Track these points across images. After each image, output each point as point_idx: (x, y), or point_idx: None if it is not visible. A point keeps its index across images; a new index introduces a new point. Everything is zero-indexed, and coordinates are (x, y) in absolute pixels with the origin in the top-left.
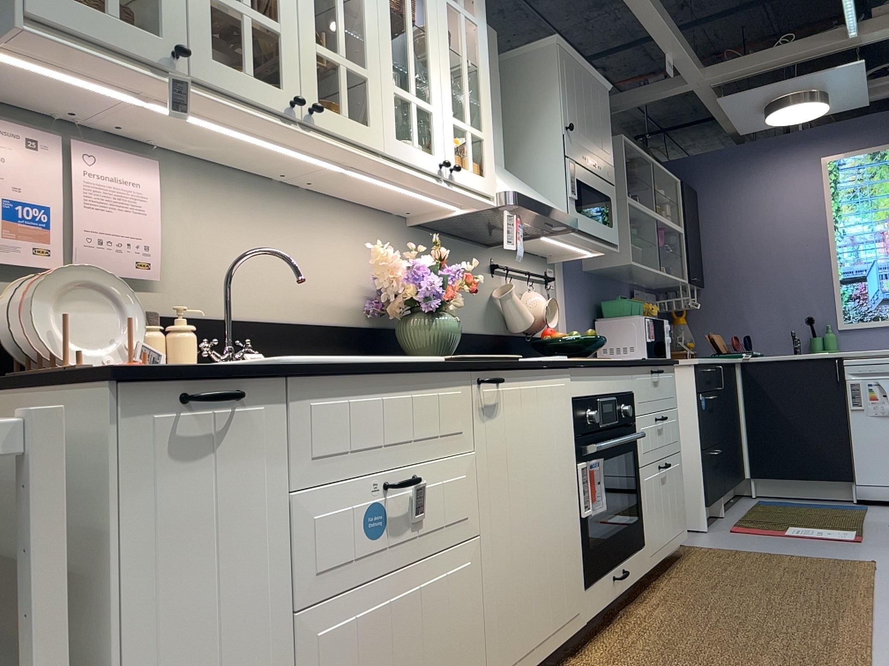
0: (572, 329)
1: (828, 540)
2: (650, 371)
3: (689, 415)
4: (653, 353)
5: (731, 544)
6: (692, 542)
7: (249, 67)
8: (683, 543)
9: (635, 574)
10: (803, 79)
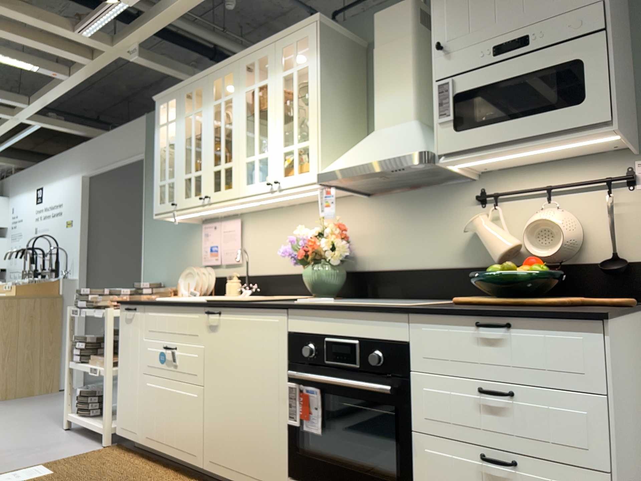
0: None
1: None
2: (467, 322)
3: None
4: None
5: None
6: None
7: (192, 194)
8: None
9: None
10: None
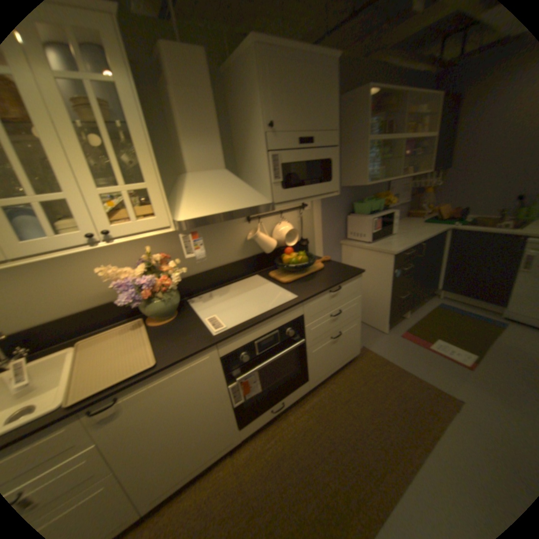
0: (325, 227)
1: (452, 364)
2: (327, 292)
3: (387, 279)
4: (377, 237)
5: (391, 353)
6: (371, 345)
7: None
8: (366, 345)
9: (296, 398)
10: None
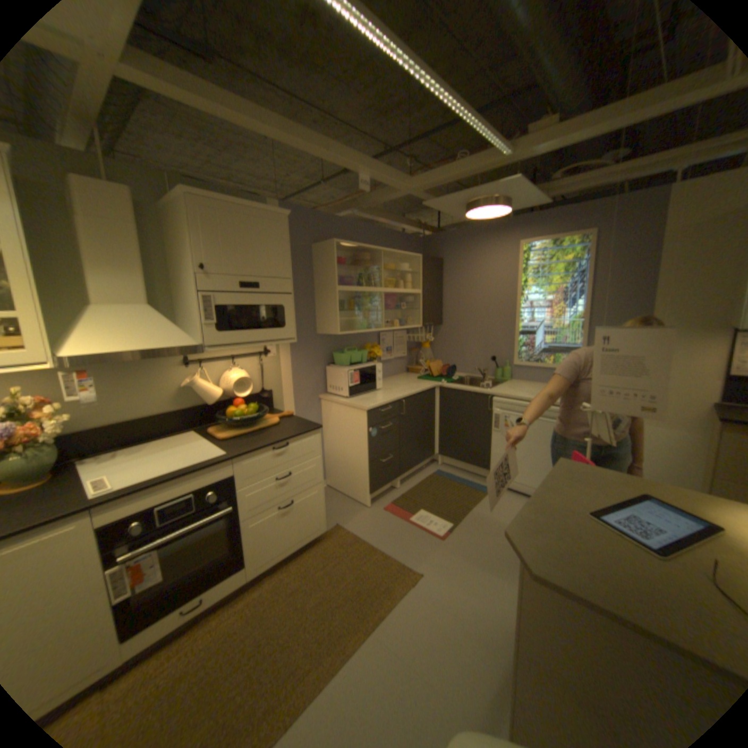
0: (296, 378)
1: (425, 535)
2: (268, 449)
3: (363, 439)
4: (356, 392)
5: (365, 529)
6: (346, 522)
7: None
8: (340, 522)
9: (223, 593)
10: (478, 188)
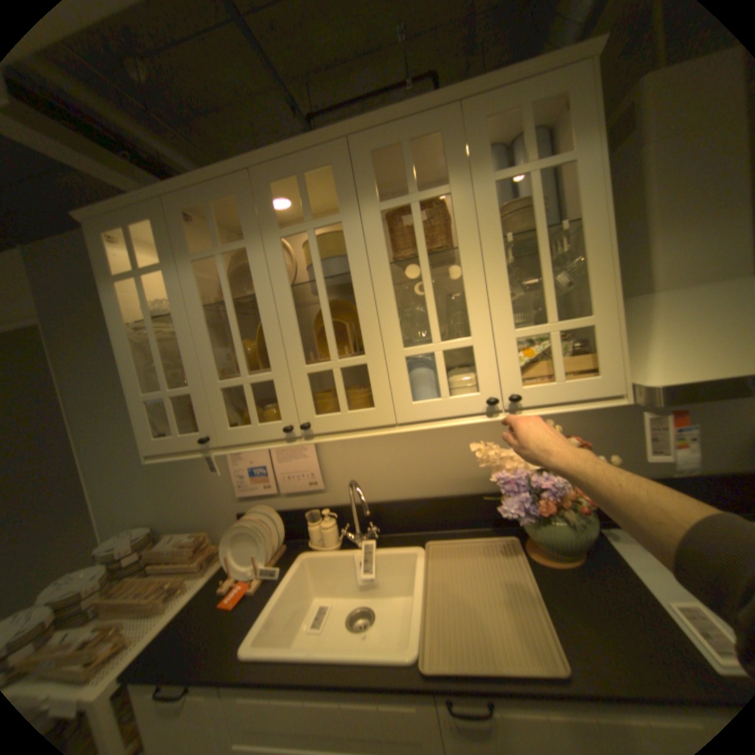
0: None
1: None
2: None
3: None
4: None
5: None
6: None
7: (254, 418)
8: None
9: None
10: None
